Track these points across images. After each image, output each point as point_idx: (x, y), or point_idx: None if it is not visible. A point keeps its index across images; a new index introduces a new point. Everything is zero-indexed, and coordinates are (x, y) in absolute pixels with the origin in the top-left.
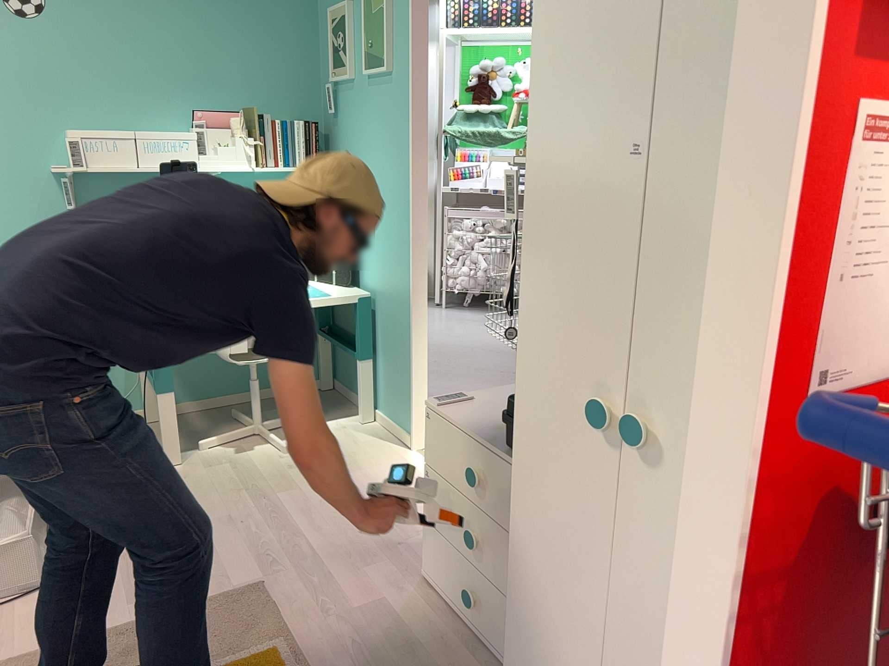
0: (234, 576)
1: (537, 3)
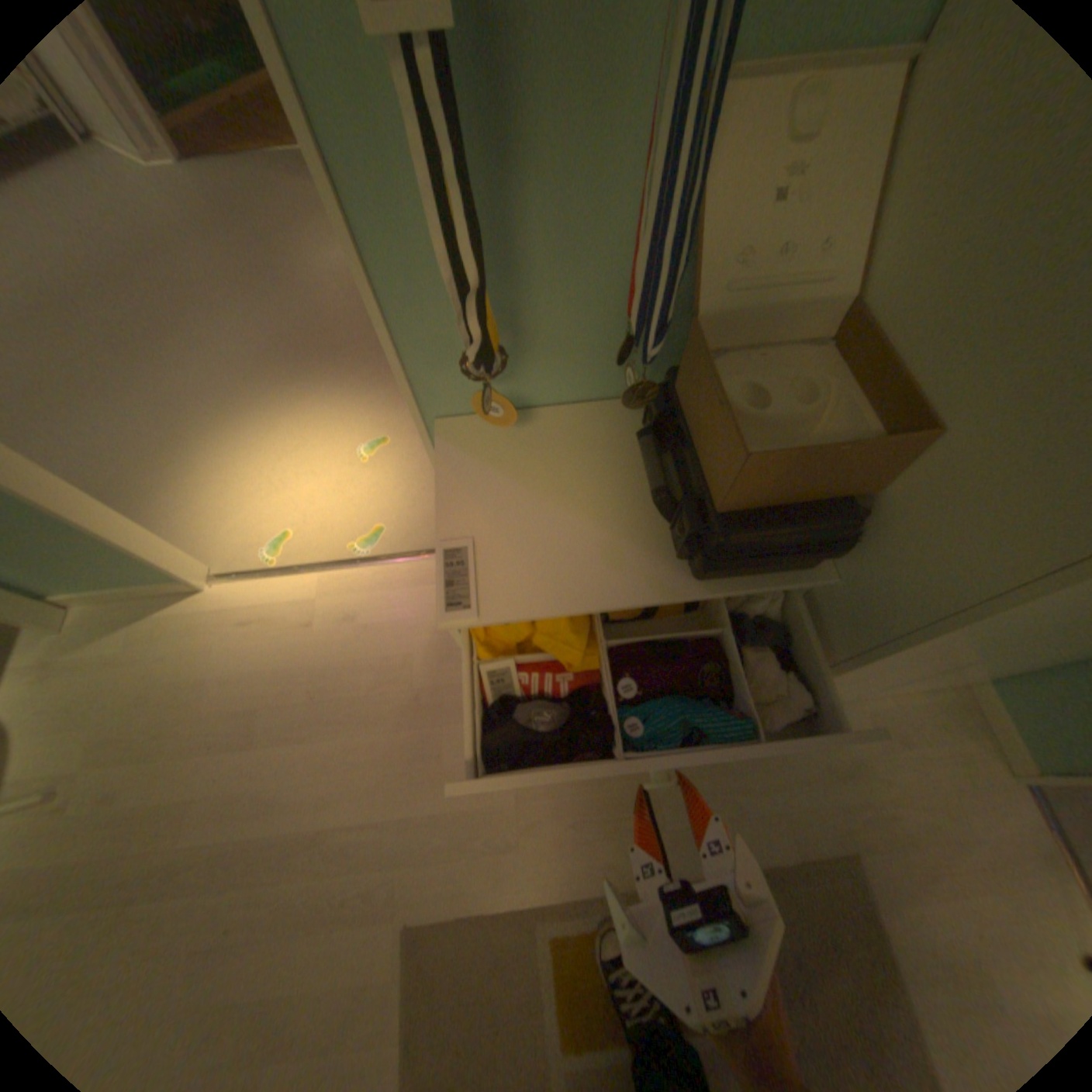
0: (367, 974)
1: None
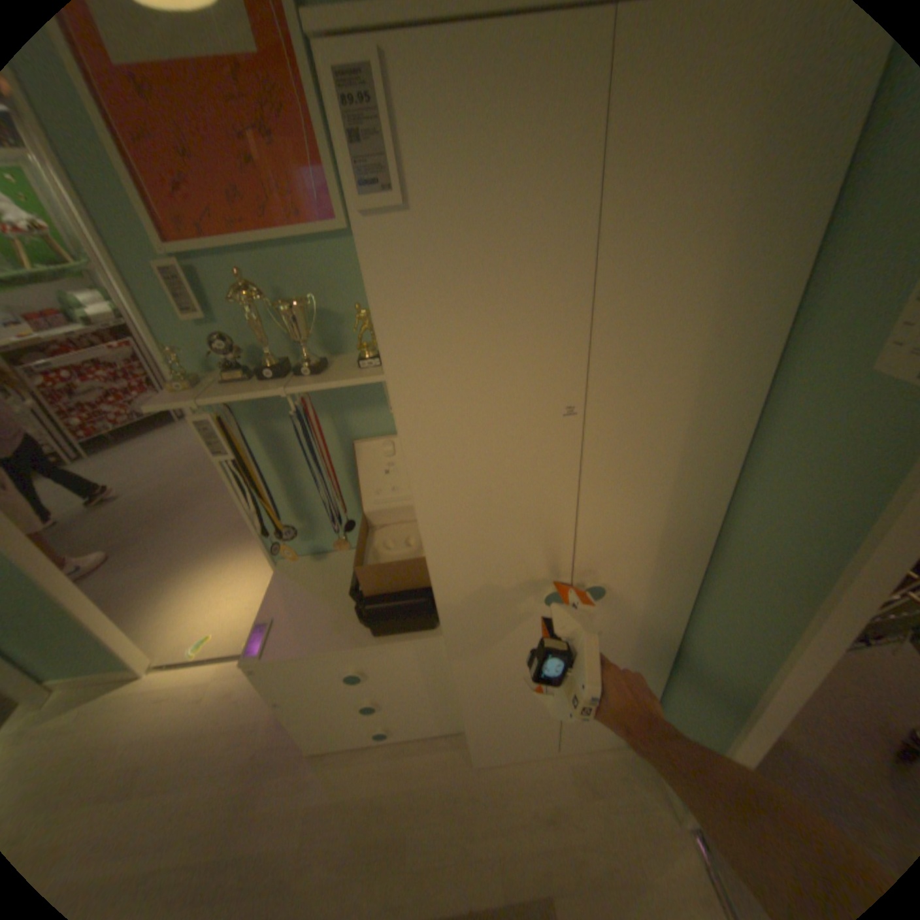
0: None
1: (371, 269)
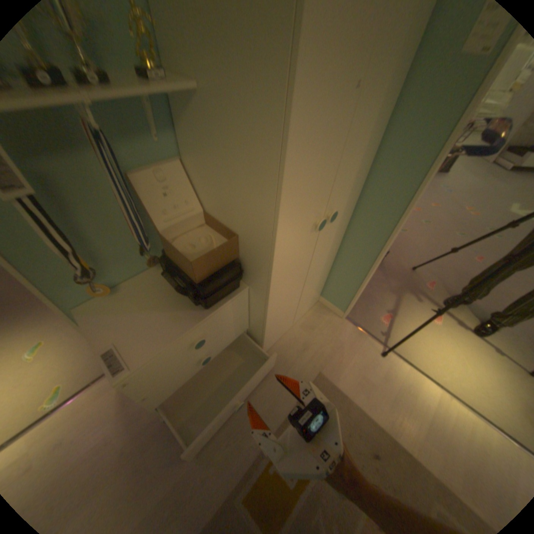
0: None
1: None
